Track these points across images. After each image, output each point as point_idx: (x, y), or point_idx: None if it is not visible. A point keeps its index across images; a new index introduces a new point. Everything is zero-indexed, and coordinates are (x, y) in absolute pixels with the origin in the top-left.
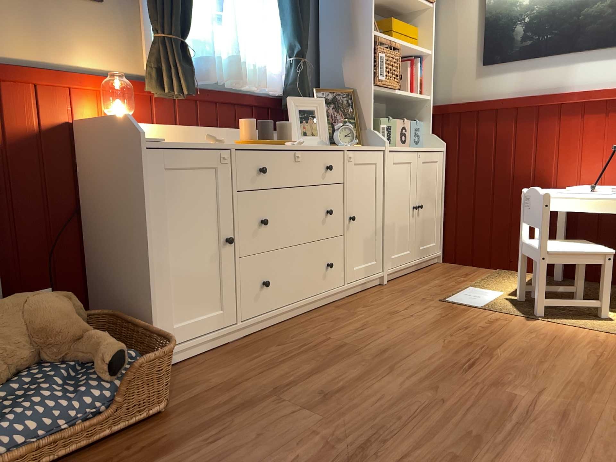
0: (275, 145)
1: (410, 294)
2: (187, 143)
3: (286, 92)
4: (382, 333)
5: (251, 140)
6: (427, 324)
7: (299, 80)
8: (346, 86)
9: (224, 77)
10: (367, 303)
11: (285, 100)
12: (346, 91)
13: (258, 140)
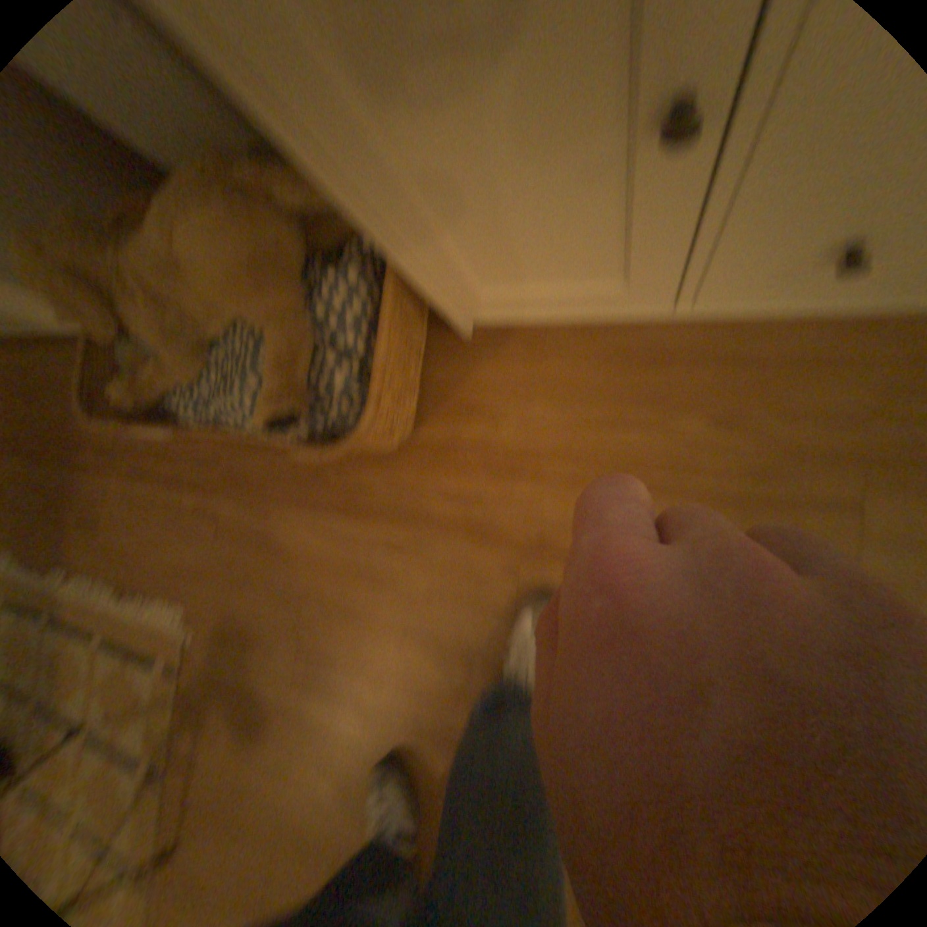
0: None
1: None
2: None
3: None
4: None
5: None
6: None
7: None
8: None
9: None
10: None
11: None
12: None
13: None
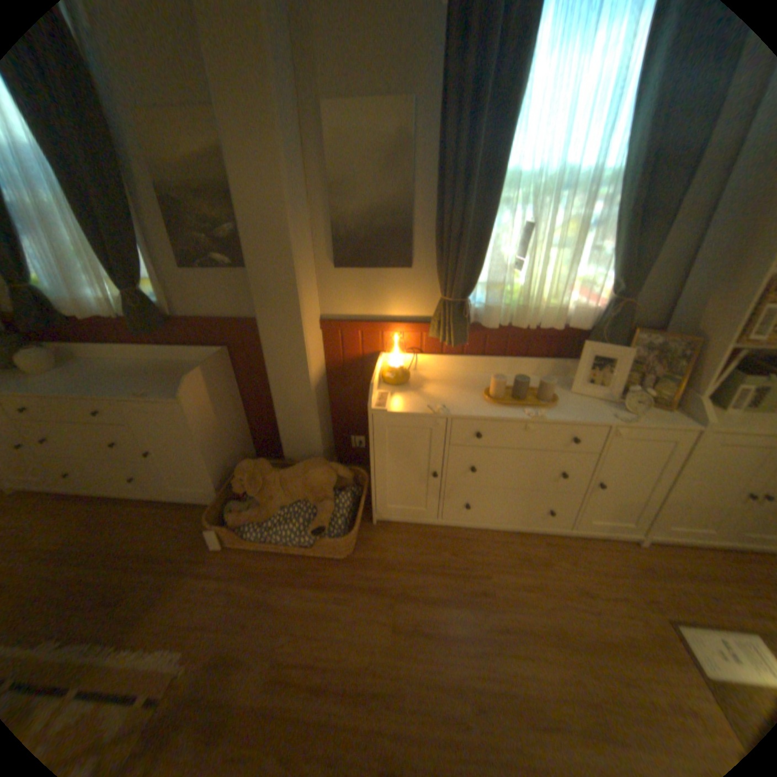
0: (516, 408)
1: (649, 584)
2: (415, 406)
3: (597, 327)
4: (539, 611)
5: (493, 398)
6: (597, 640)
7: (611, 322)
8: (701, 327)
9: (514, 318)
10: (584, 561)
11: (593, 335)
12: (698, 333)
13: (497, 402)
